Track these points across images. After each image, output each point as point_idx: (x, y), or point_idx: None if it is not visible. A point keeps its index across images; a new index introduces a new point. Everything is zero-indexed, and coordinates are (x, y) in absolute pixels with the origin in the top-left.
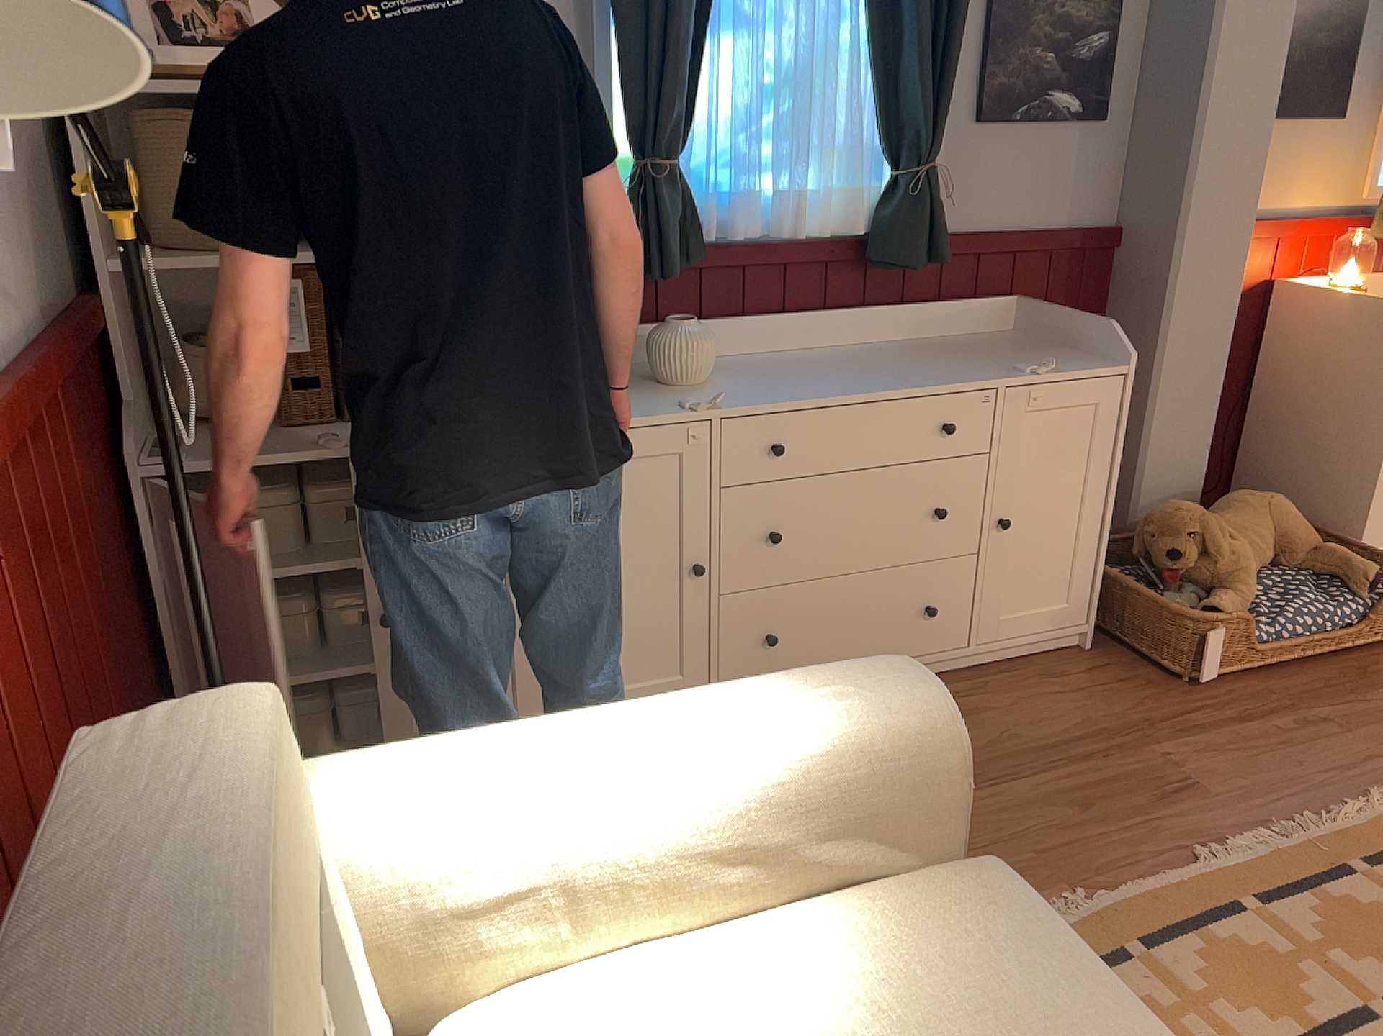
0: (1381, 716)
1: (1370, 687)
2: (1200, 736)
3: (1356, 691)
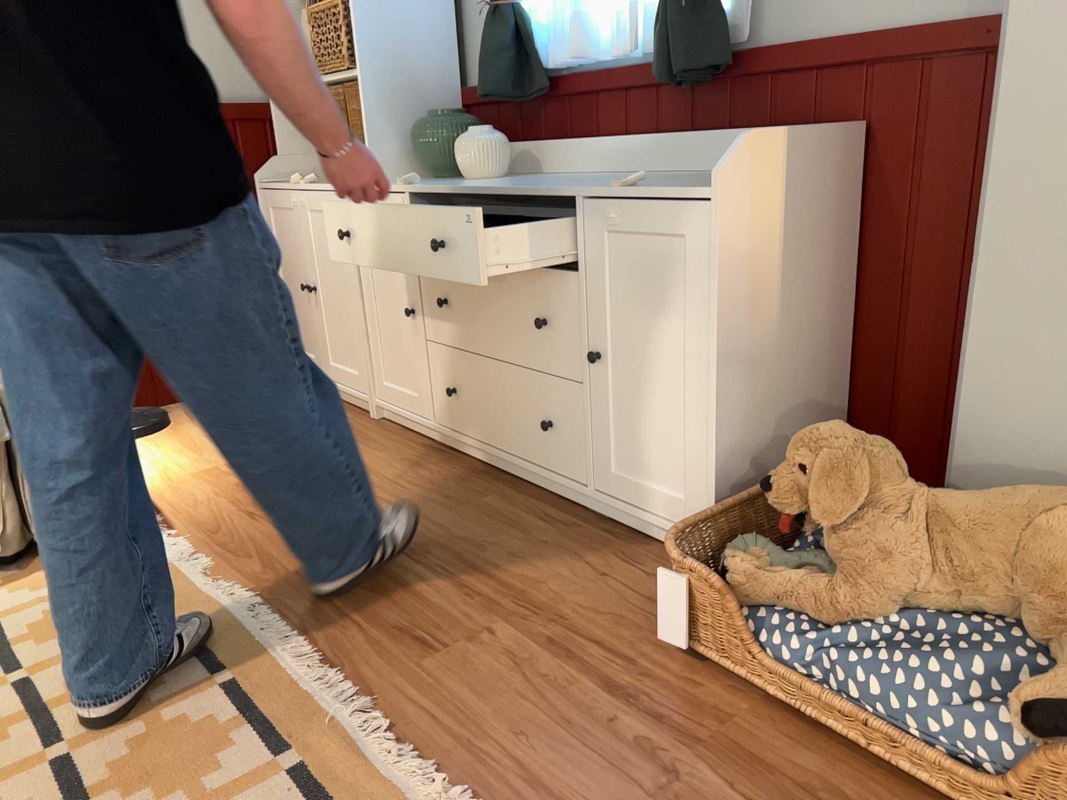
0: None
1: None
2: (547, 656)
3: None
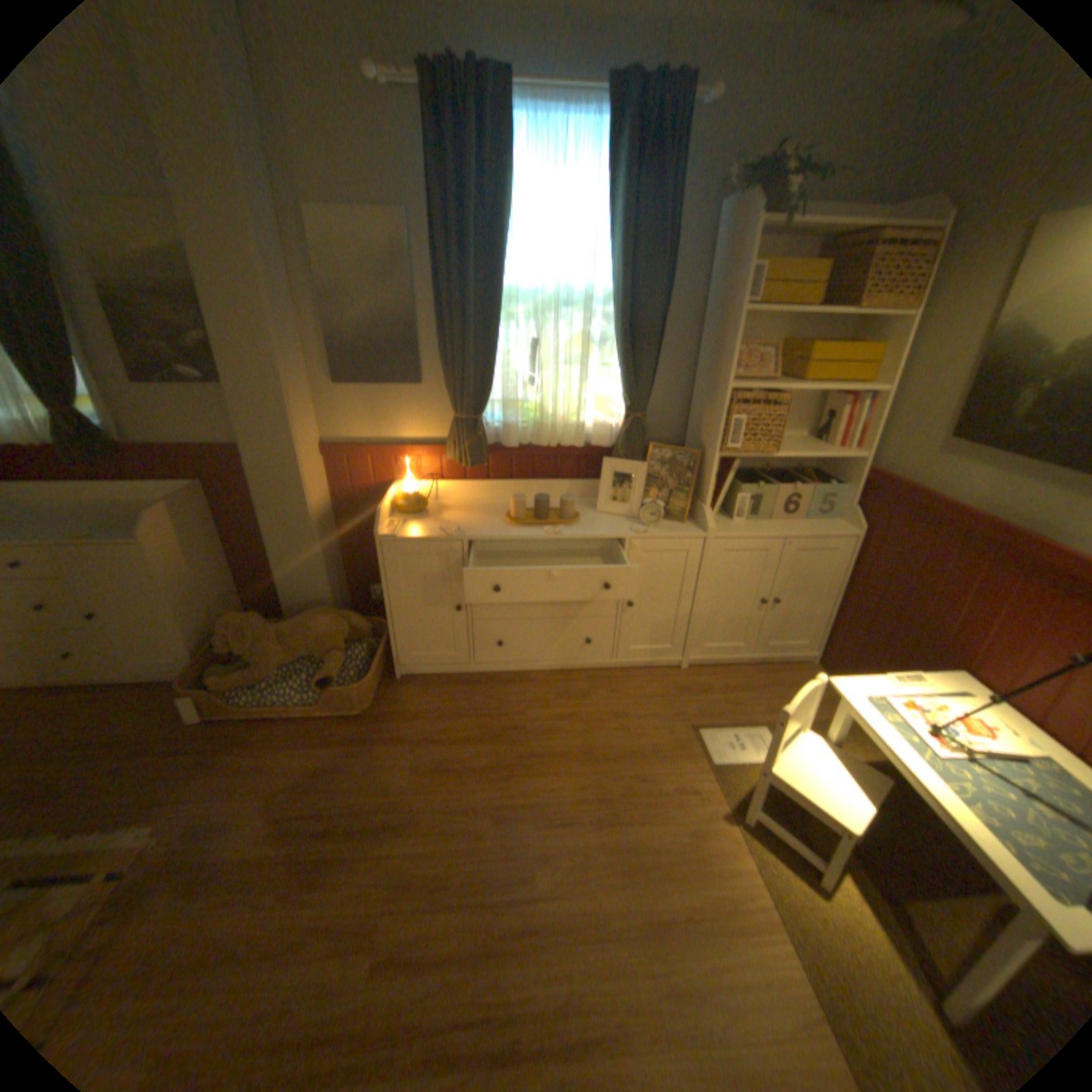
0: (243, 775)
1: (281, 750)
2: (129, 763)
3: (267, 751)
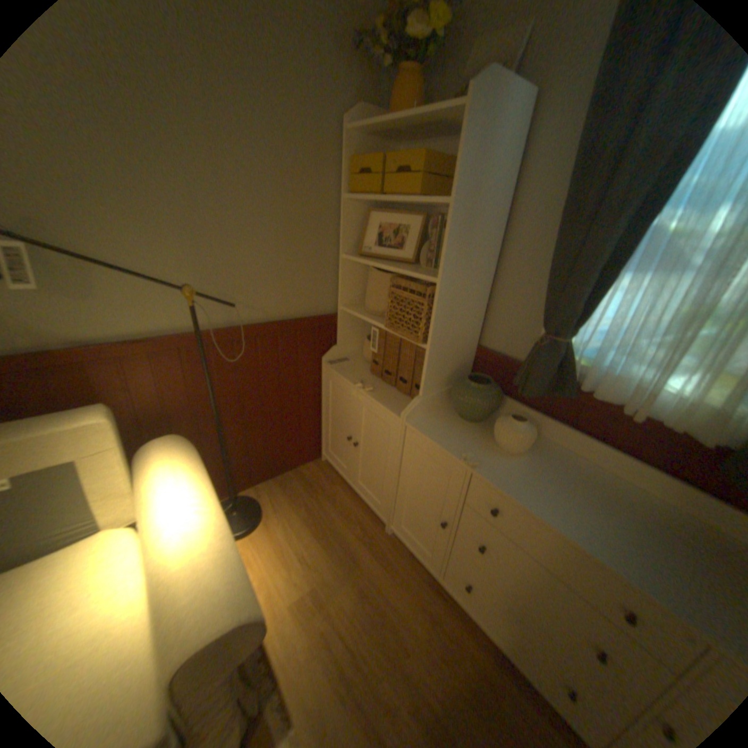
0: None
1: None
2: None
3: None
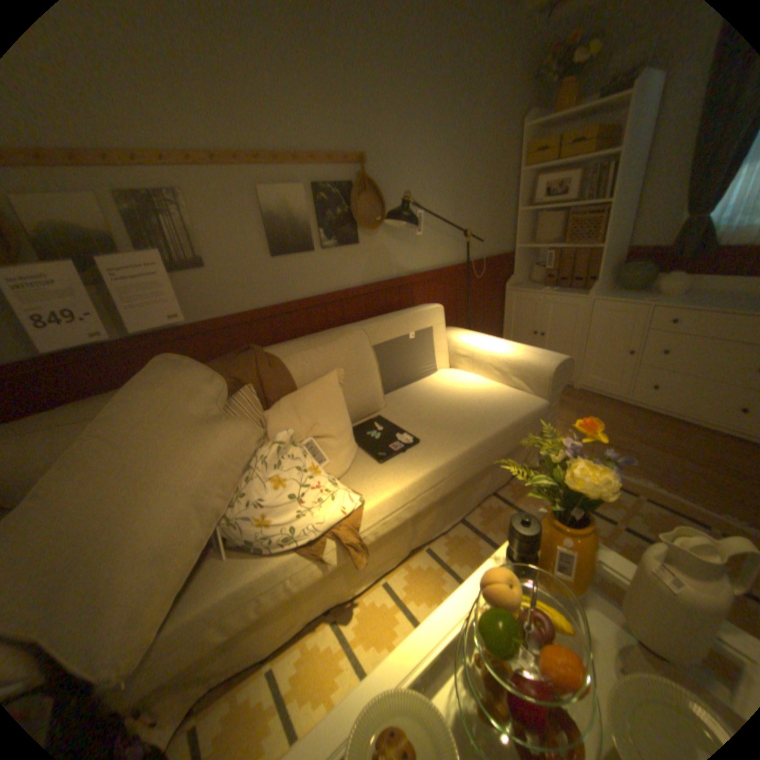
0: None
1: None
2: None
3: None
